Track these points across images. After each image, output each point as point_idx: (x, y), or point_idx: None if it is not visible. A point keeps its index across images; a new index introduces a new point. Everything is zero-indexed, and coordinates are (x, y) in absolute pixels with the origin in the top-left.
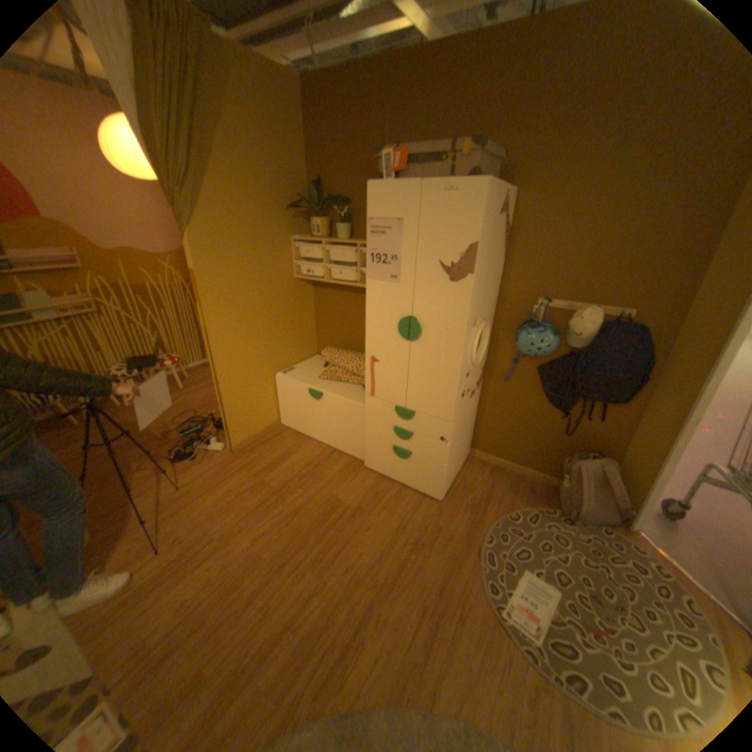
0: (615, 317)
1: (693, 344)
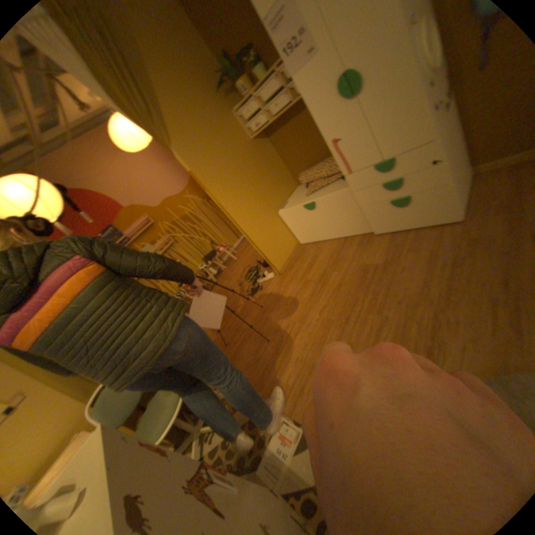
0: None
1: None
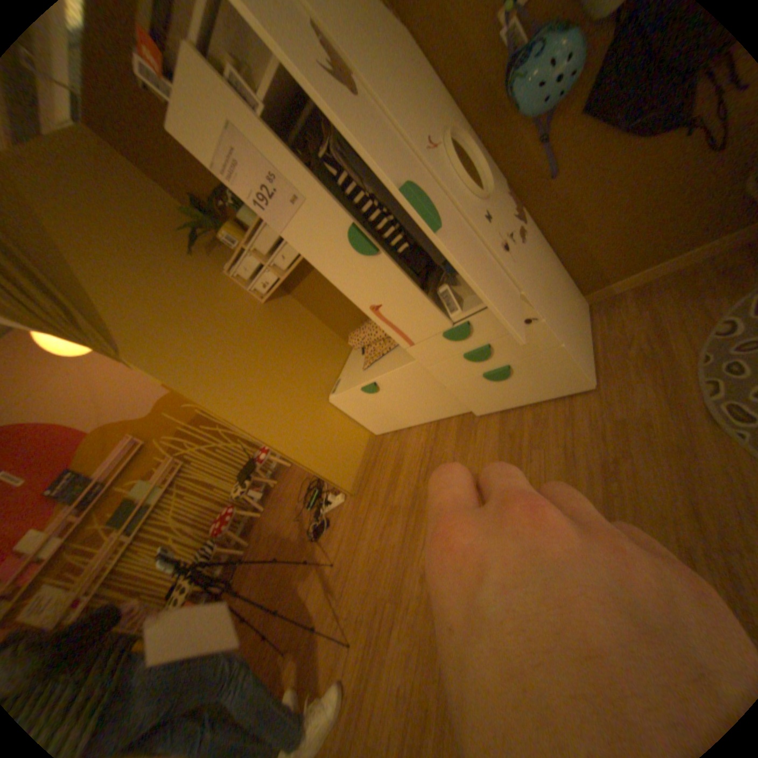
0: None
1: None
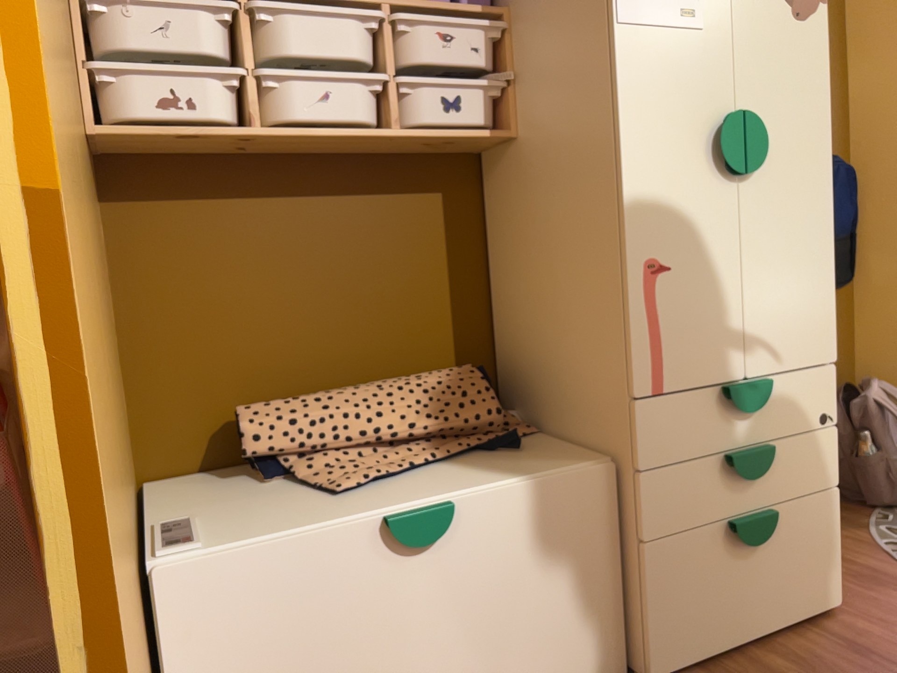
0: None
1: (877, 166)
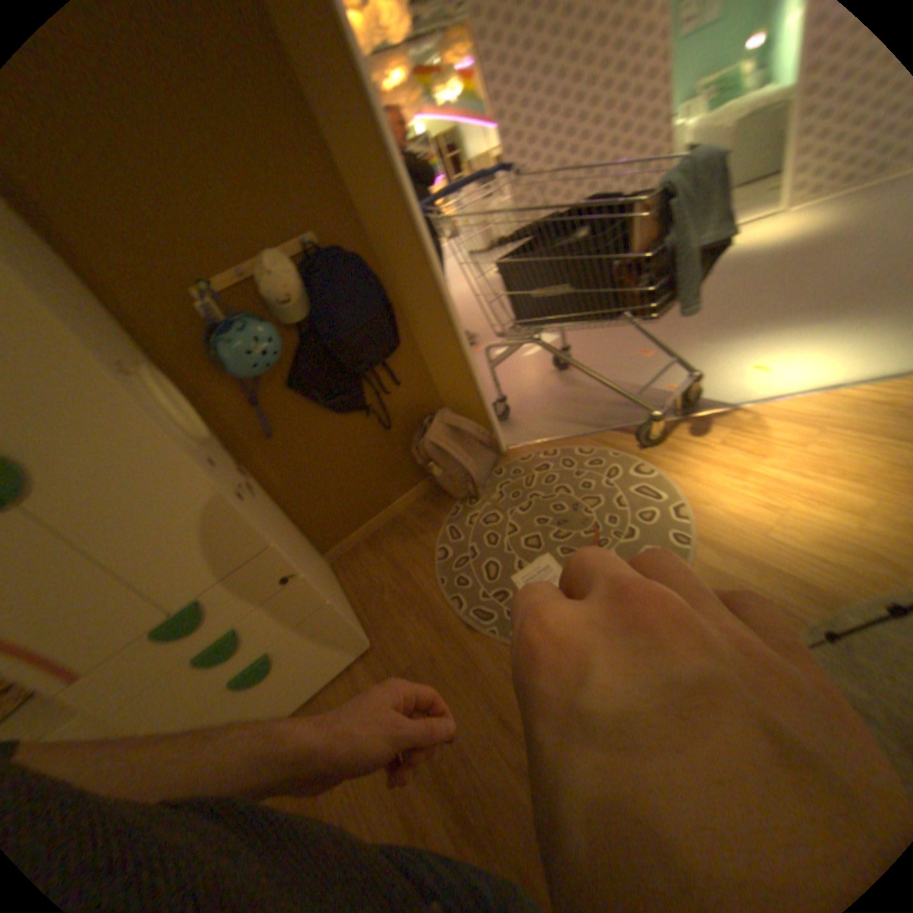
0: (298, 255)
1: (388, 235)
